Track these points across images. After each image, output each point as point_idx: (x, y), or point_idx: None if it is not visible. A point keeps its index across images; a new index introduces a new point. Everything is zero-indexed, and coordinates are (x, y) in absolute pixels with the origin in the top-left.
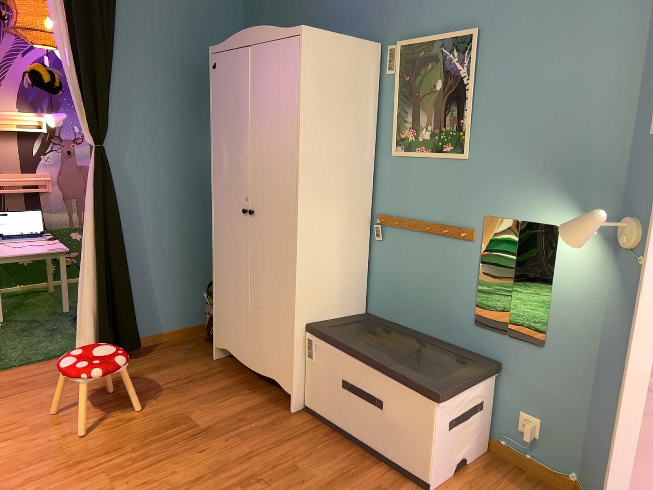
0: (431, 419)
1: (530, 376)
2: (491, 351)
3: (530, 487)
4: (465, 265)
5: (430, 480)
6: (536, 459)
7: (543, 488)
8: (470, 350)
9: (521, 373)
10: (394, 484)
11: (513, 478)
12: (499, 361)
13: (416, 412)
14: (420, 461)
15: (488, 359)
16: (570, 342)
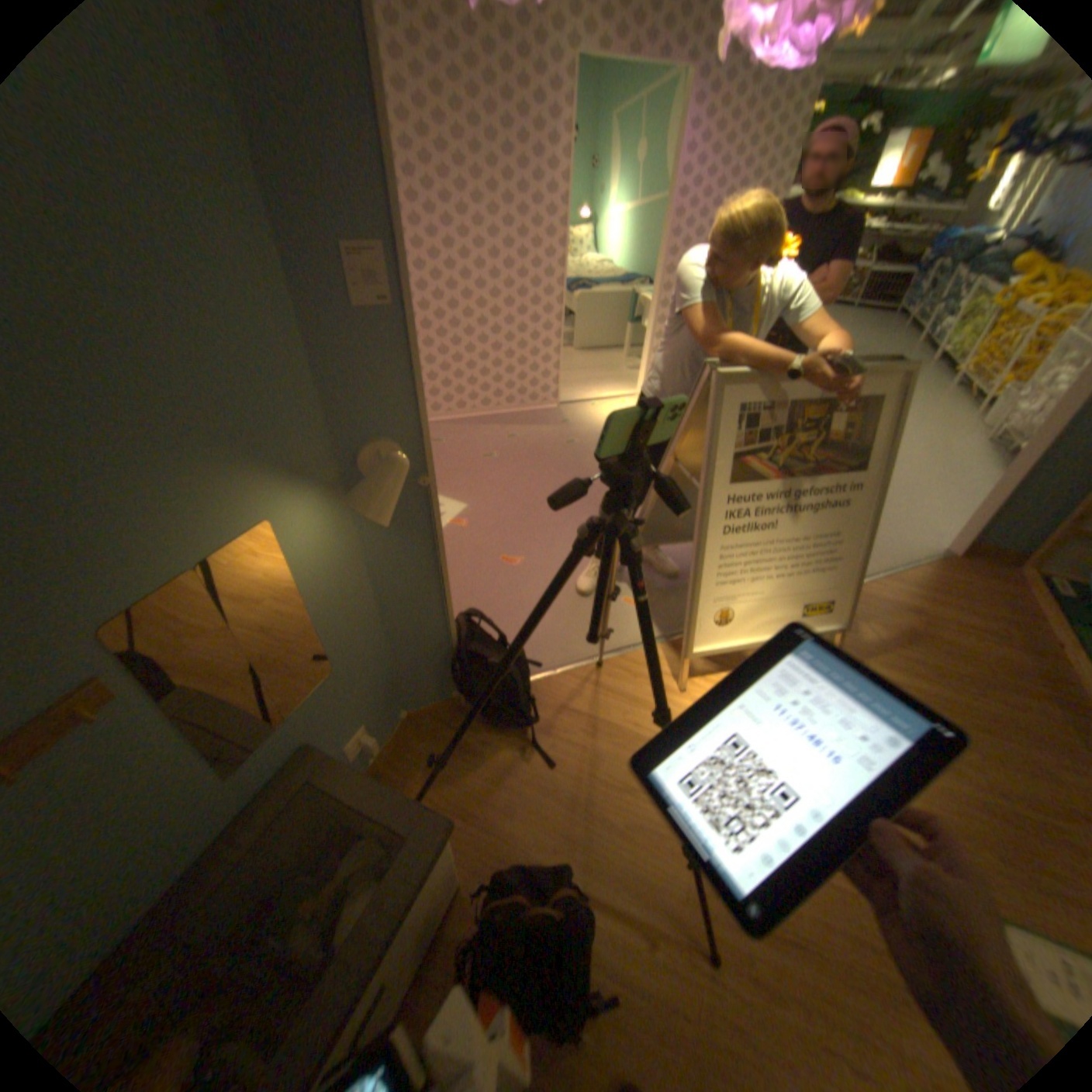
0: (444, 862)
1: (334, 711)
2: (276, 759)
3: (408, 765)
4: (127, 750)
5: (457, 885)
6: (376, 752)
7: (407, 752)
8: (244, 806)
9: (324, 722)
10: (452, 958)
11: (395, 784)
12: (293, 753)
13: (427, 894)
14: (444, 902)
15: (287, 770)
16: (353, 629)
